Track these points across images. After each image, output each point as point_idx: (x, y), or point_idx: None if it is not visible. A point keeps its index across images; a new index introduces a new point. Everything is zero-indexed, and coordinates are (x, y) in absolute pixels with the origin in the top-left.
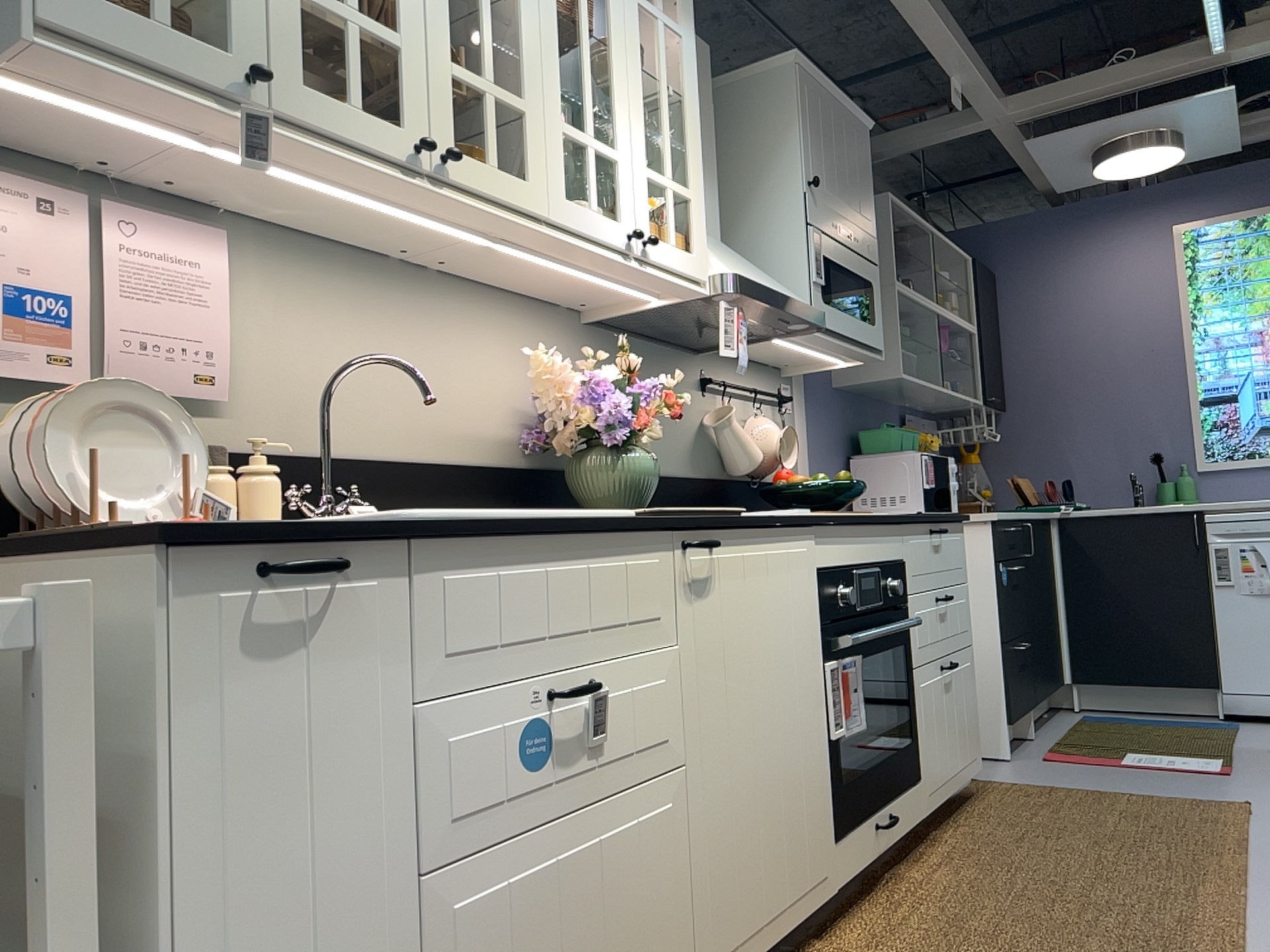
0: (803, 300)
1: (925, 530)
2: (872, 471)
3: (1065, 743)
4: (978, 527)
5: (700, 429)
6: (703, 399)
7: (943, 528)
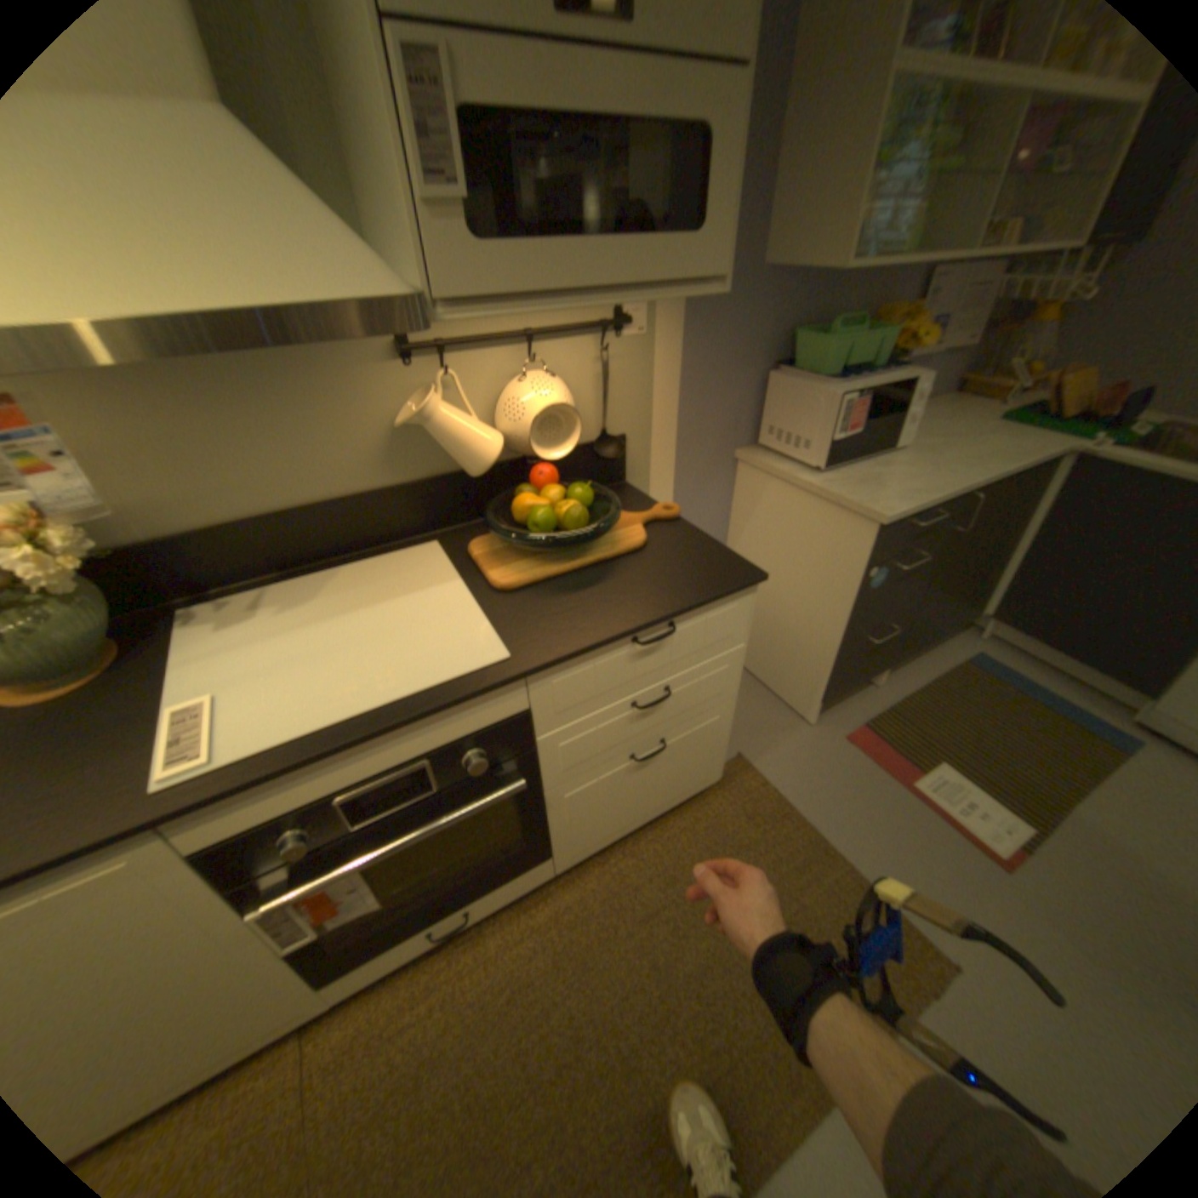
0: (347, 274)
1: (604, 649)
2: (787, 394)
3: (895, 715)
4: (862, 520)
5: (394, 421)
6: (398, 375)
7: (673, 621)
